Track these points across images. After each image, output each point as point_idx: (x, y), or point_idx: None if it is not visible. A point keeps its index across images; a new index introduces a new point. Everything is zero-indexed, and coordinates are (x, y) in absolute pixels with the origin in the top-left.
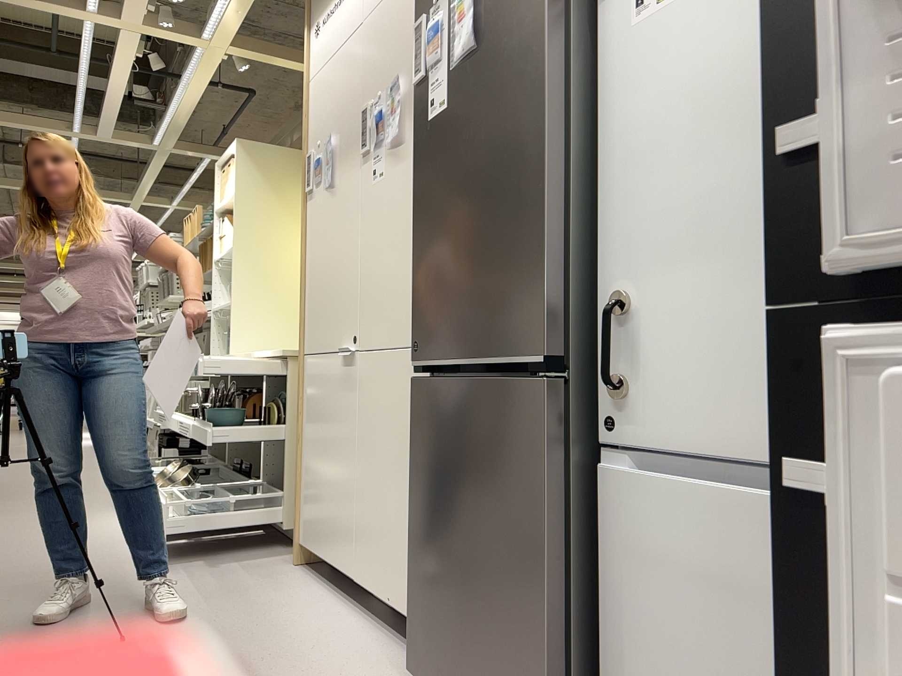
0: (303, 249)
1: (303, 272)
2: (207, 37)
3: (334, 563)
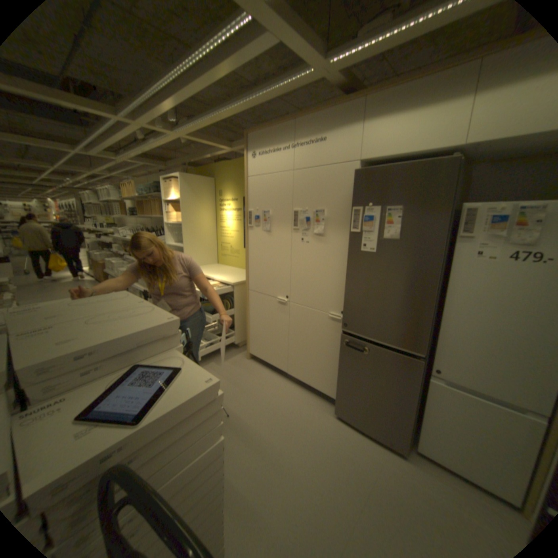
0: (247, 249)
1: (247, 258)
2: (174, 130)
3: (274, 364)
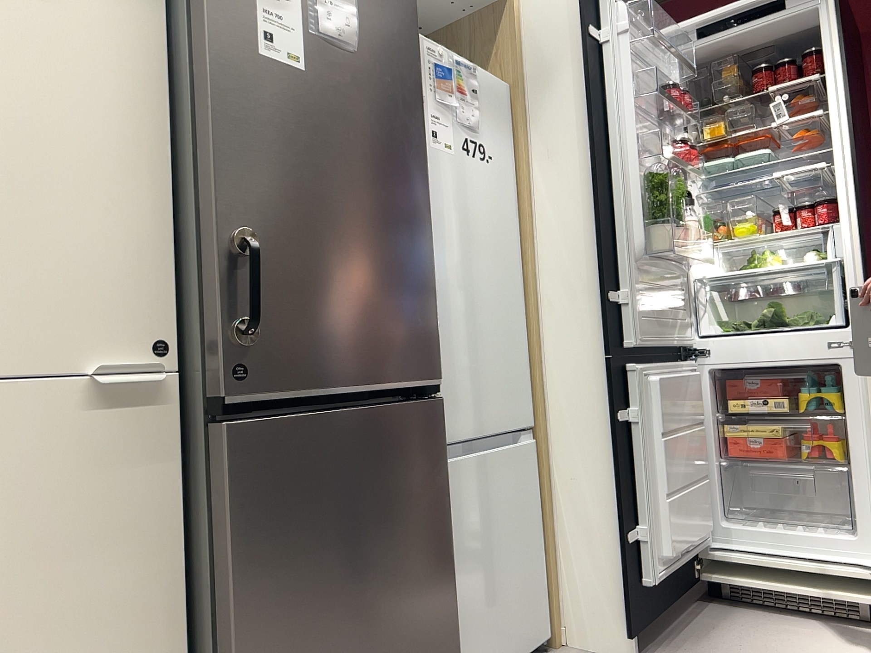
0: None
1: None
2: None
3: None
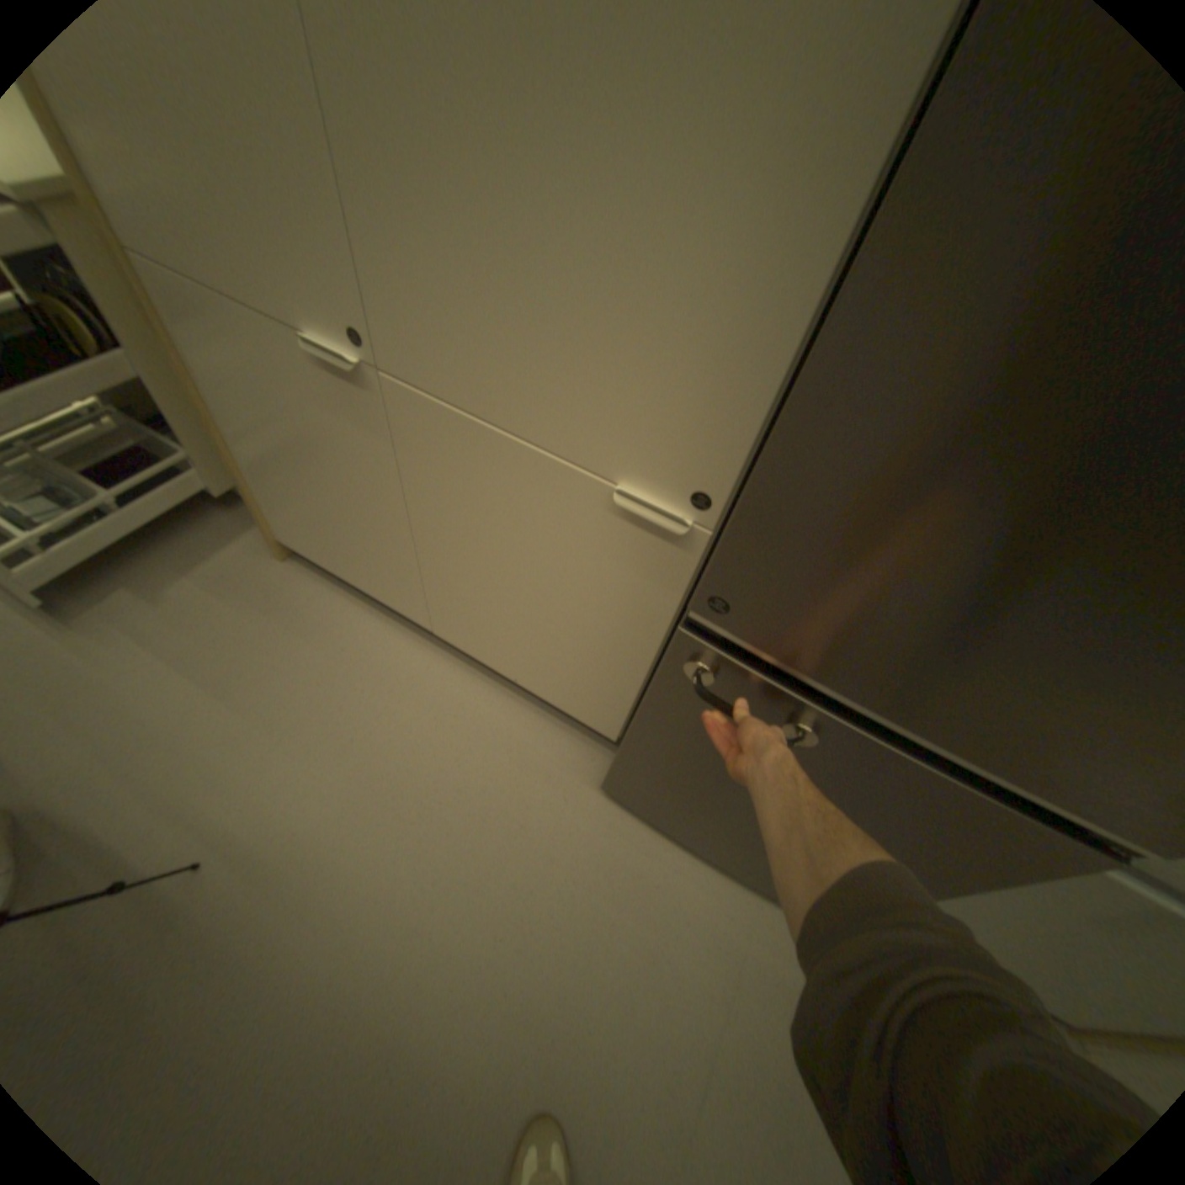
0: None
1: None
2: None
3: (378, 596)
